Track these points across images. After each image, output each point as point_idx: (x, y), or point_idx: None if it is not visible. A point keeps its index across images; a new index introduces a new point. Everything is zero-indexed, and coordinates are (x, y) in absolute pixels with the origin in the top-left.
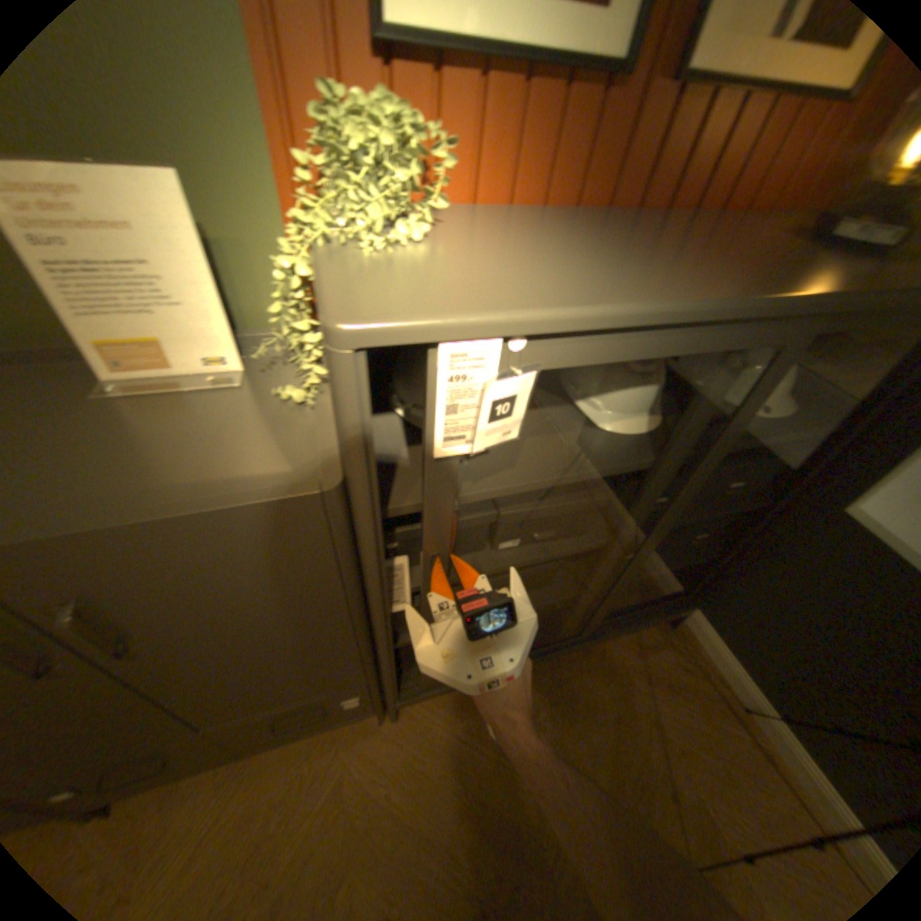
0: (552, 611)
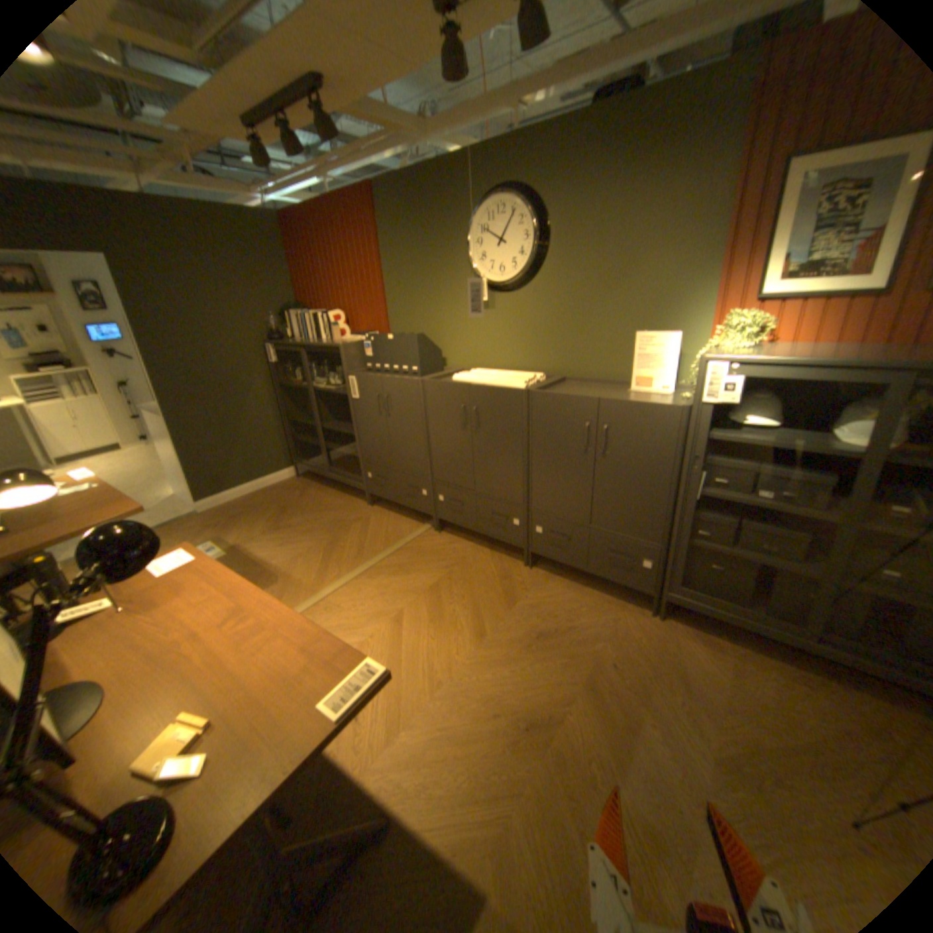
0: (808, 601)
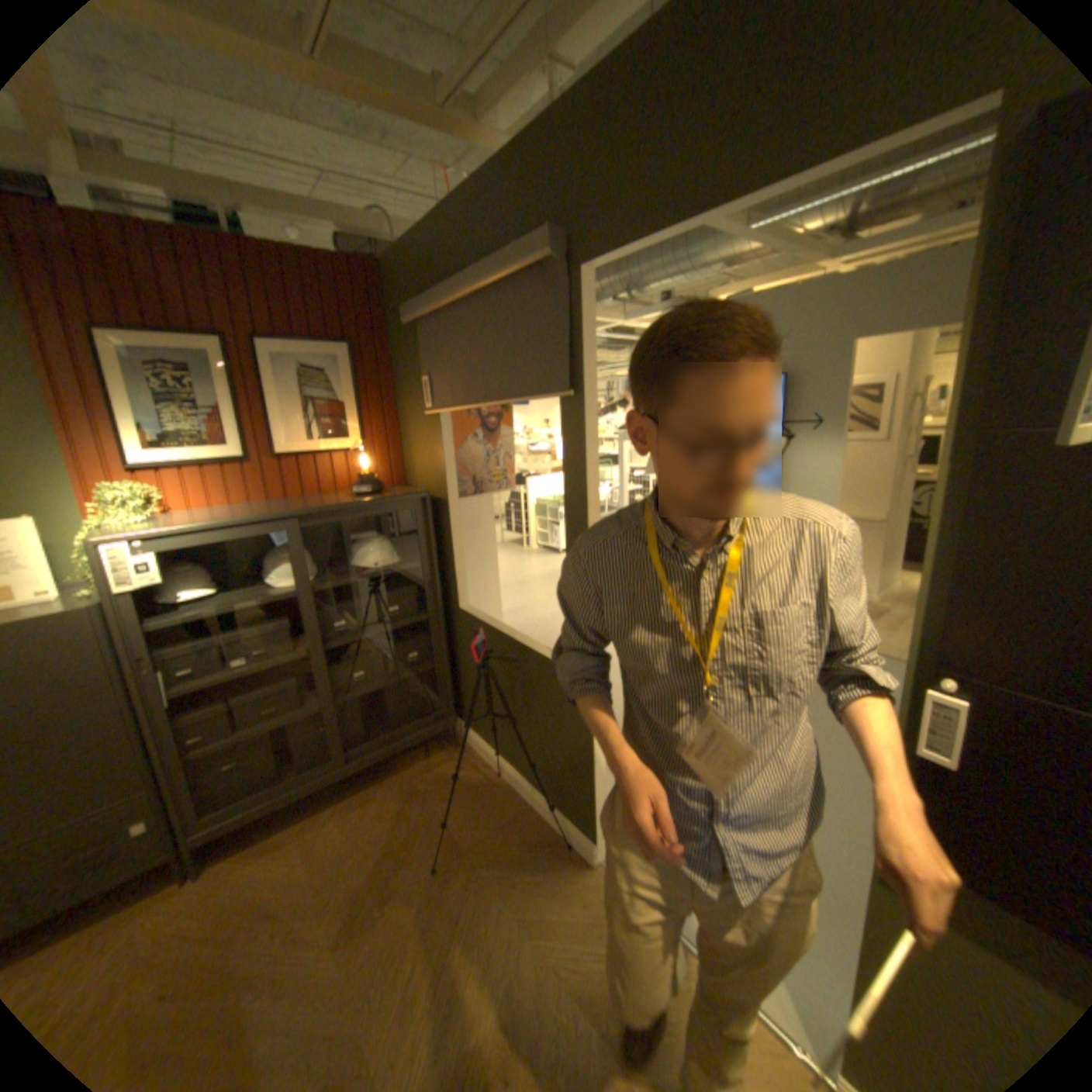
0: (320, 737)
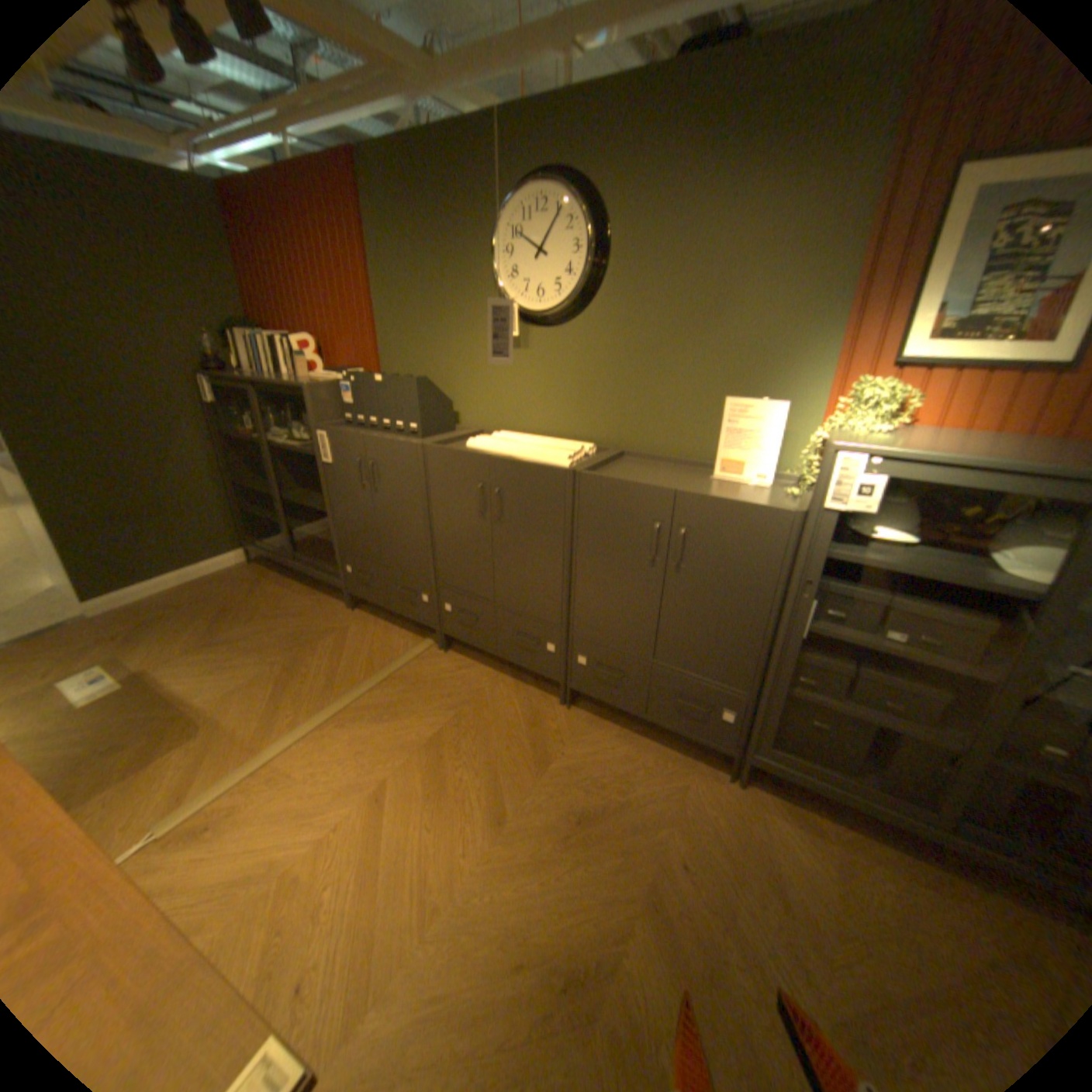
0: (940, 777)
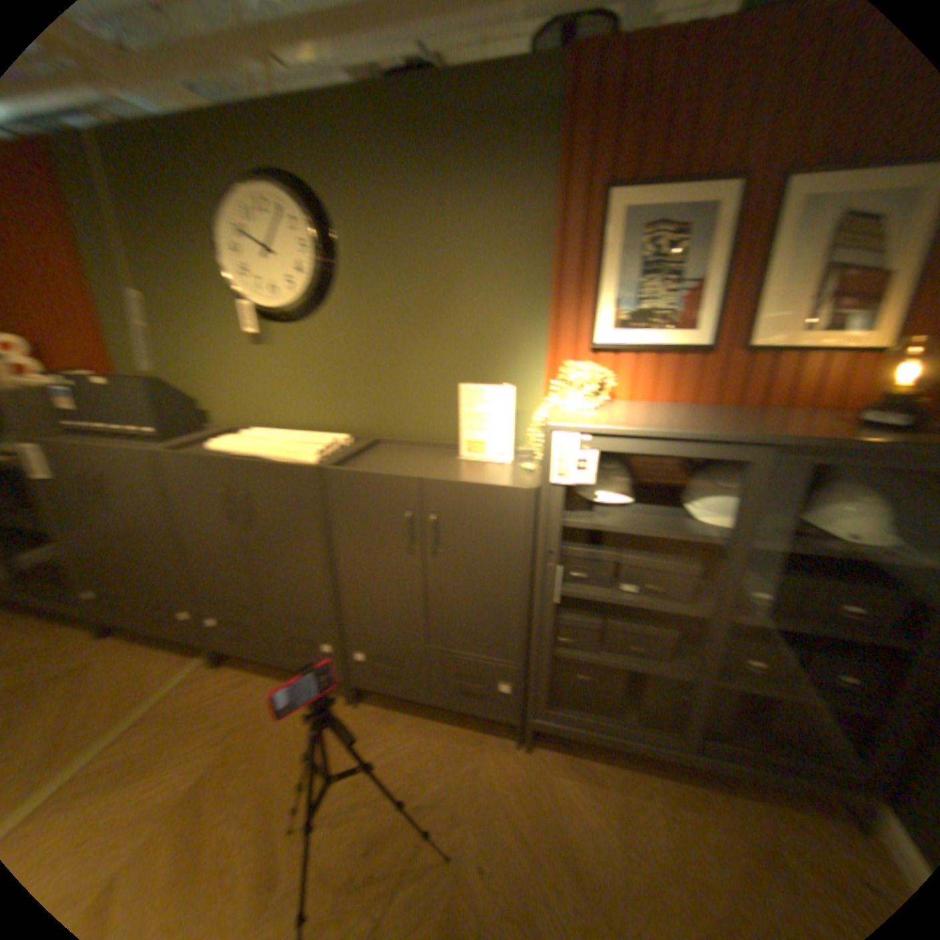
0: (680, 702)
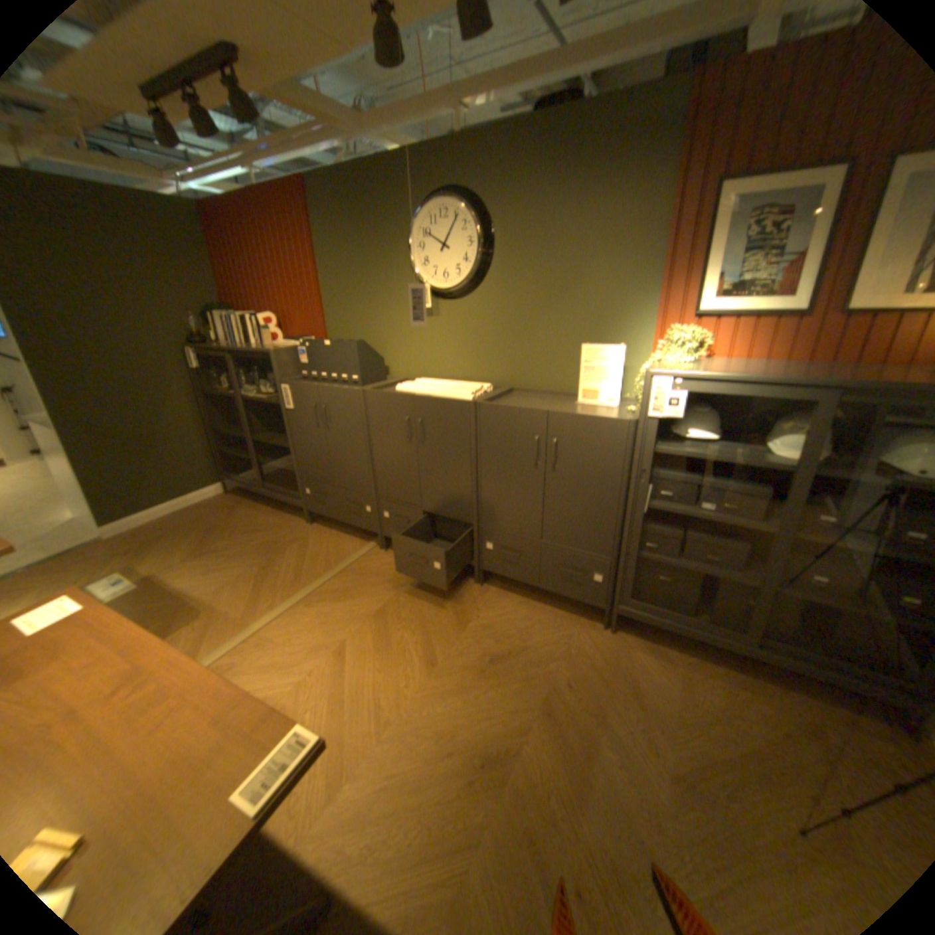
0: (748, 608)
